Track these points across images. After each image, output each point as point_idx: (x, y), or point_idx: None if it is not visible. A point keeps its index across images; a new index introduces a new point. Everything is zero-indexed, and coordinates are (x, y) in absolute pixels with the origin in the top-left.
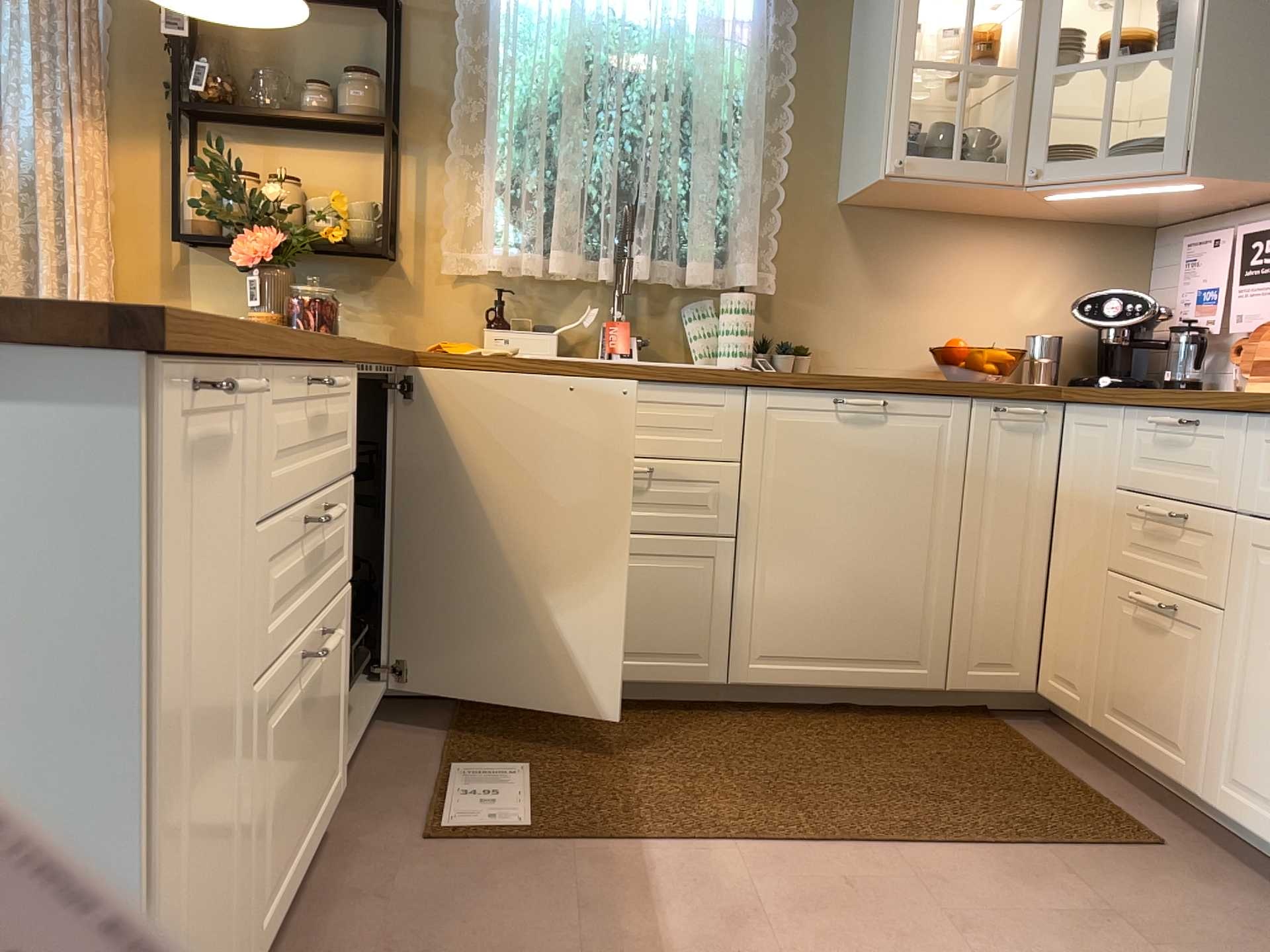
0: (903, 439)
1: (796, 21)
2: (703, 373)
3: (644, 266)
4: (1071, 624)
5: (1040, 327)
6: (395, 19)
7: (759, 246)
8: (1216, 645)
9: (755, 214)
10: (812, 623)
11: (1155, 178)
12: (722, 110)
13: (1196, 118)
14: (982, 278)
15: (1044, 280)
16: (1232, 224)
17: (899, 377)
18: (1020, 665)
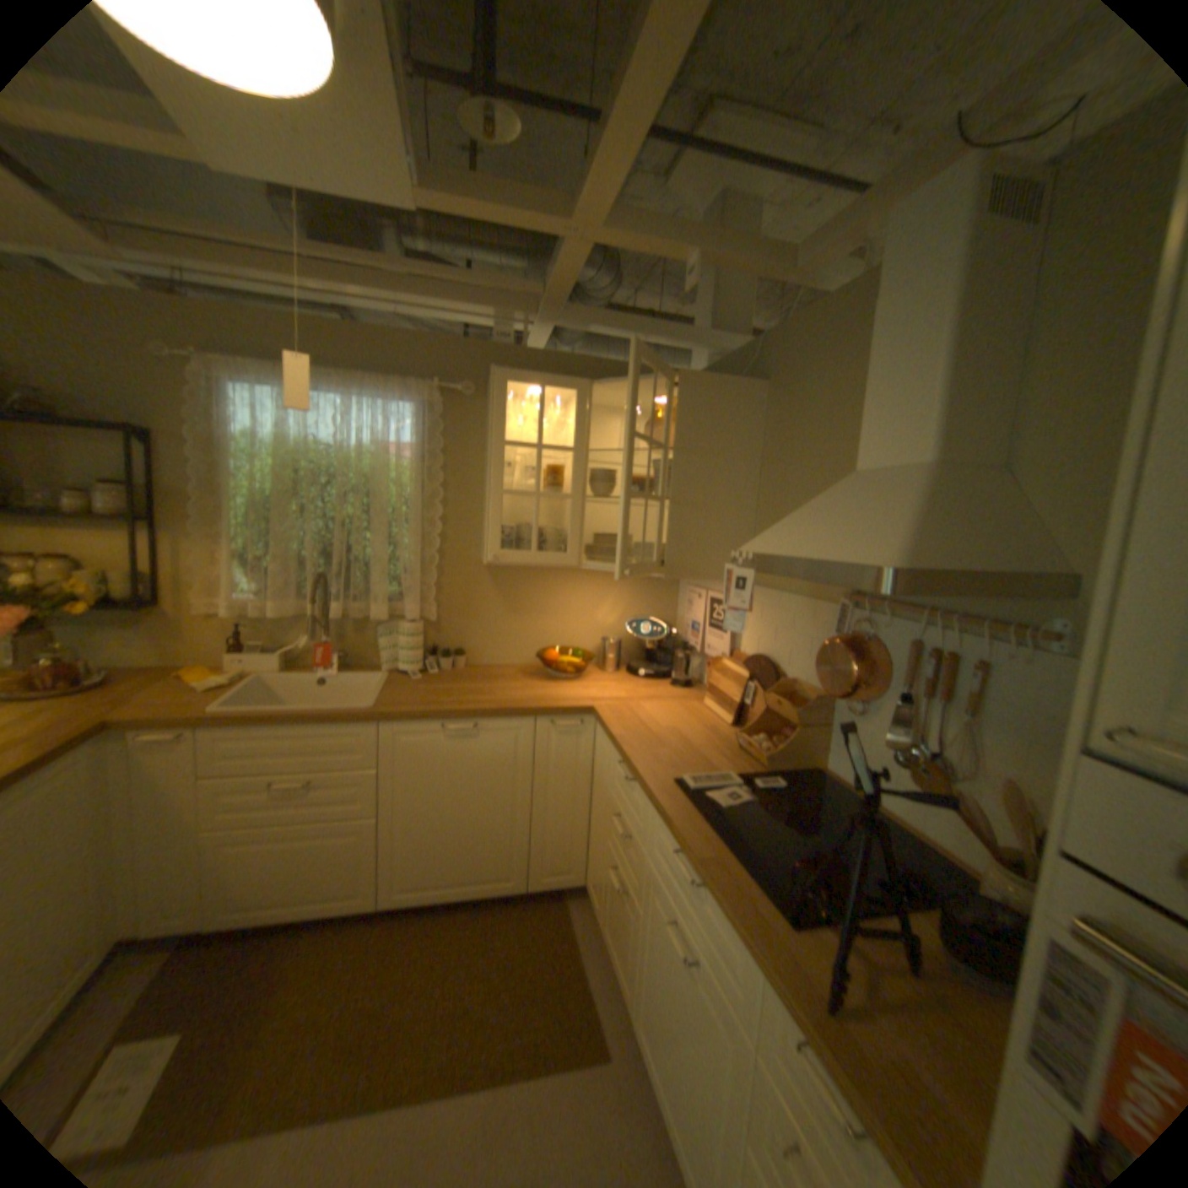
0: (489, 745)
1: (447, 443)
2: (342, 716)
3: (337, 611)
4: (595, 856)
5: (612, 629)
6: (130, 444)
7: (420, 594)
8: (639, 932)
9: (424, 567)
10: (432, 865)
11: (648, 575)
12: (395, 502)
13: (667, 543)
14: (575, 601)
15: (614, 602)
16: (709, 583)
17: (491, 701)
18: (573, 872)
